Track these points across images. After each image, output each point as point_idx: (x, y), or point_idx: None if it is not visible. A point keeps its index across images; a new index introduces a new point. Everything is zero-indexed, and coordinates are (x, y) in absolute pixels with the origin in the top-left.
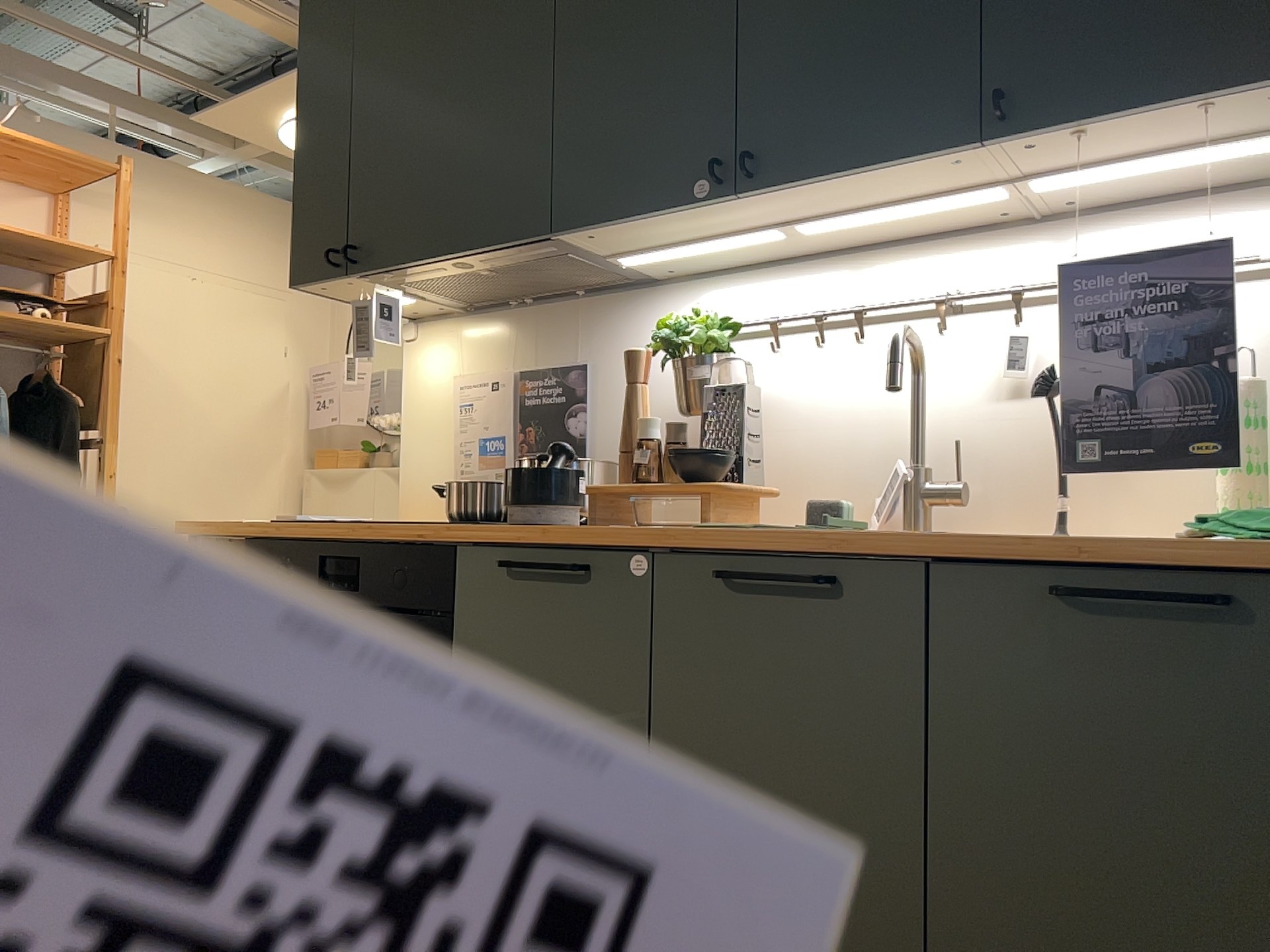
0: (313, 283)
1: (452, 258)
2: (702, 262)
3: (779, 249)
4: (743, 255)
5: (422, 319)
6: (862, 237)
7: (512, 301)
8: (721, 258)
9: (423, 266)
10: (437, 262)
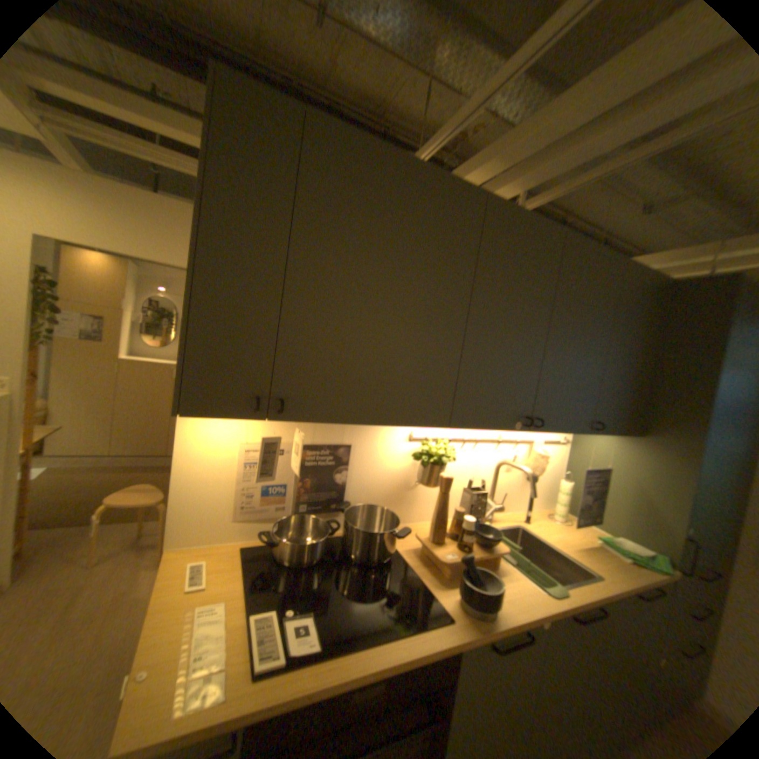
0: (205, 414)
1: (371, 423)
2: None
3: None
4: None
5: None
6: None
7: None
8: None
9: (341, 422)
10: (356, 423)
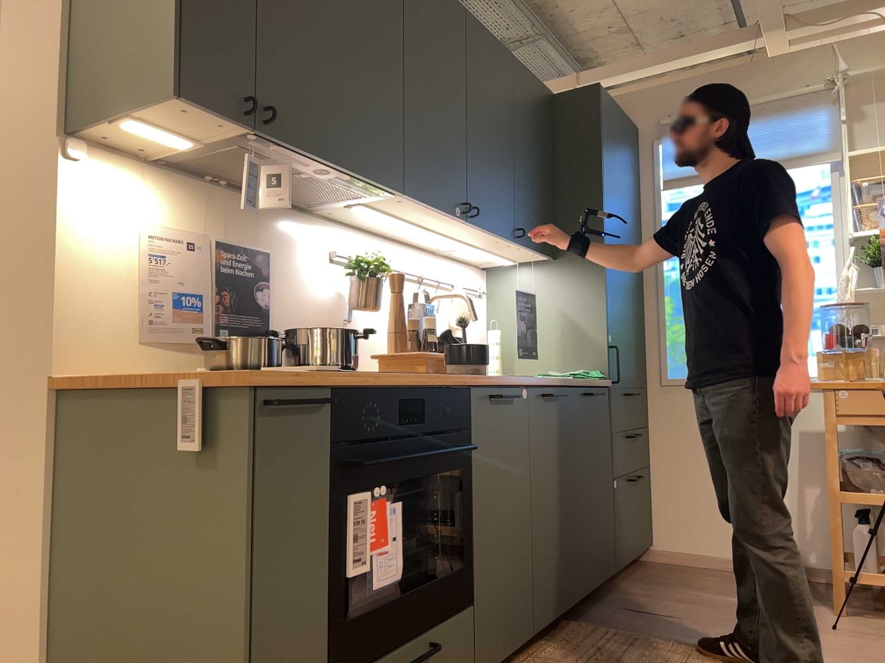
0: (199, 105)
1: (337, 168)
2: (347, 215)
3: (381, 226)
4: (365, 221)
5: (85, 140)
6: (404, 235)
7: (212, 177)
8: (357, 218)
9: (311, 159)
10: (324, 163)
